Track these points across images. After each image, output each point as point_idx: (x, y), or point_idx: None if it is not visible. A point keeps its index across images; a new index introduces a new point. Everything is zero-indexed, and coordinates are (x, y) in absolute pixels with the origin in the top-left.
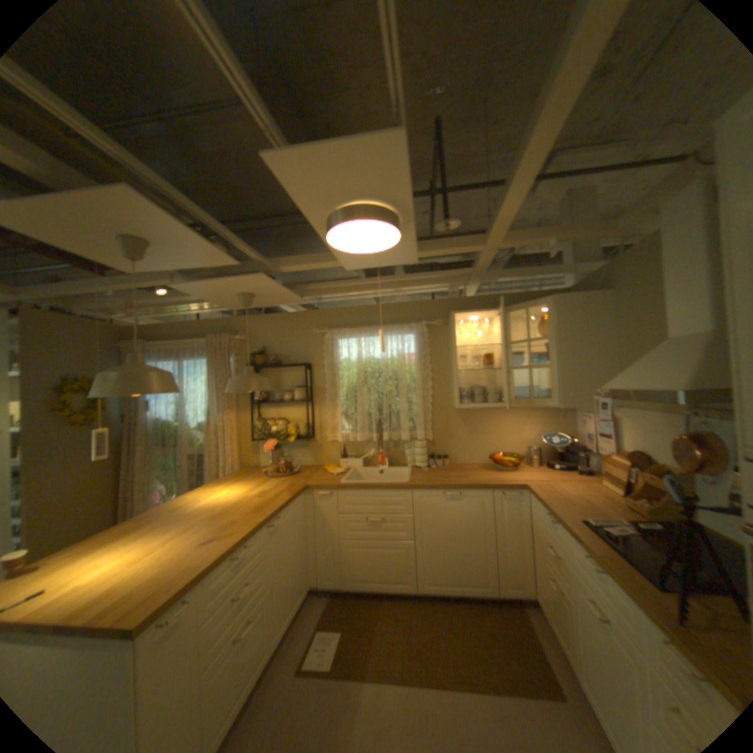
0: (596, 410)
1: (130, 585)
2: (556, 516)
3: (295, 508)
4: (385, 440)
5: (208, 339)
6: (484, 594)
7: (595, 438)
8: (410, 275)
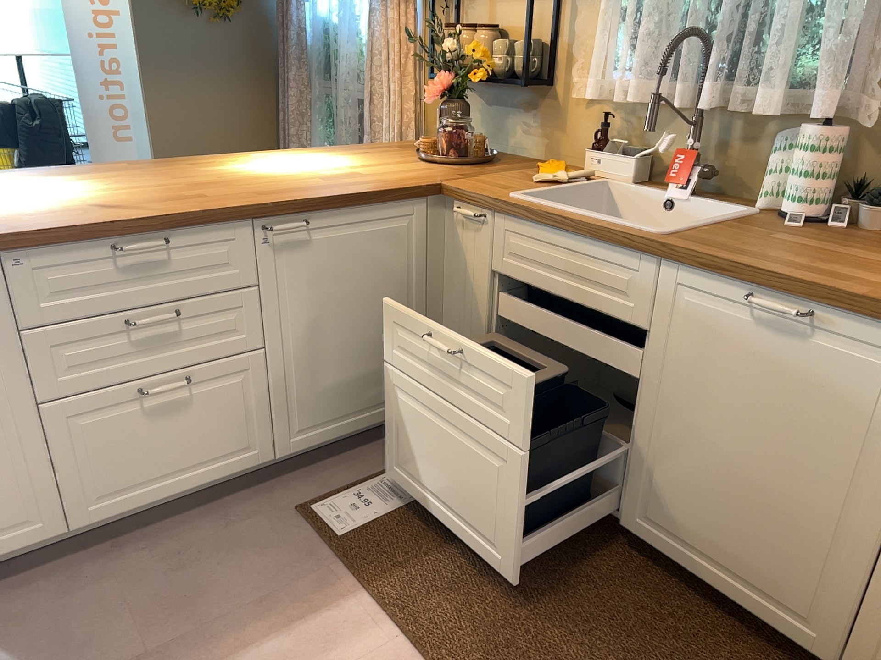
0: None
1: None
2: None
3: (383, 223)
4: (703, 110)
5: None
6: (790, 629)
7: None
8: None
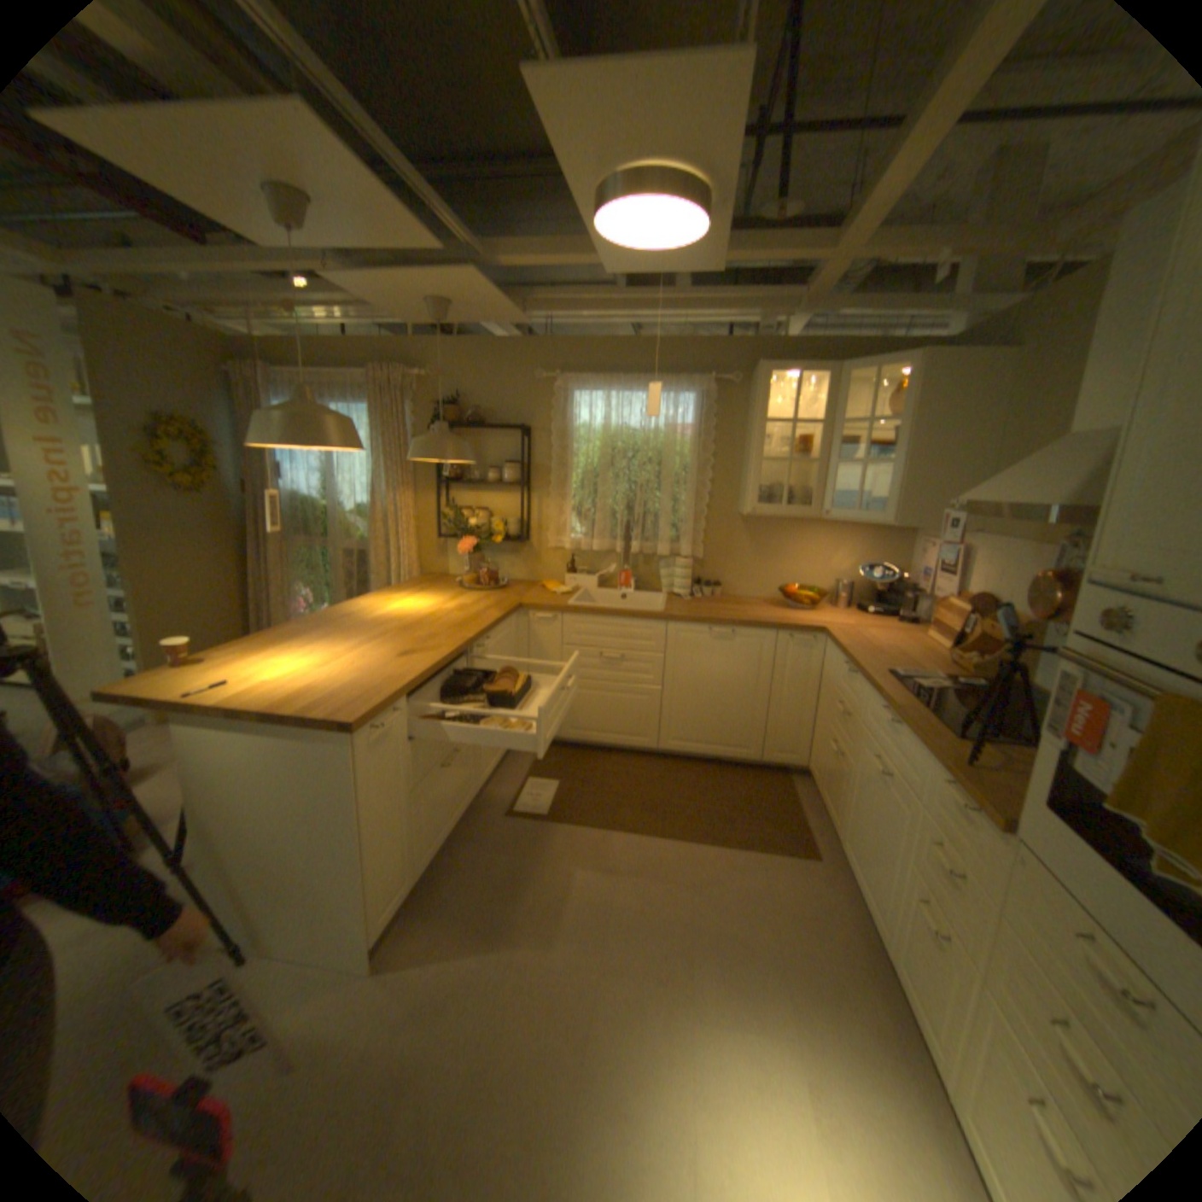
0: (944, 535)
1: (328, 686)
2: (855, 663)
3: (505, 631)
4: (631, 553)
5: (367, 372)
6: (742, 755)
7: (932, 574)
8: (702, 291)
